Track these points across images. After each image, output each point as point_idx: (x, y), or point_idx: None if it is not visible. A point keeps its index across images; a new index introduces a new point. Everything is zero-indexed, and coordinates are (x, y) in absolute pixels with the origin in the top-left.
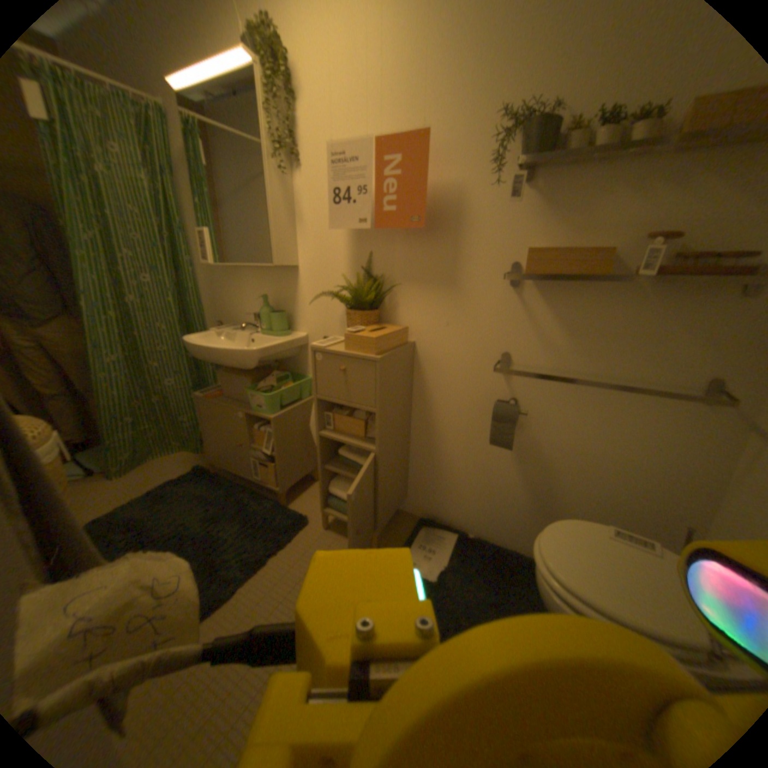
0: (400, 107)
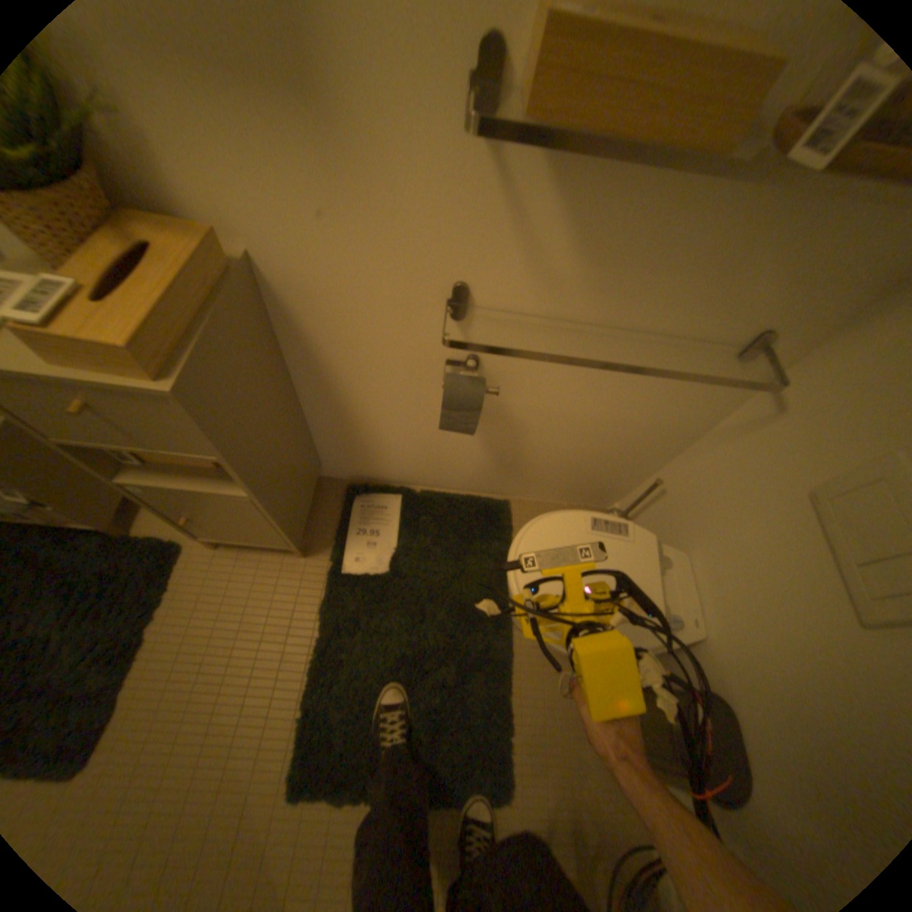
0: None
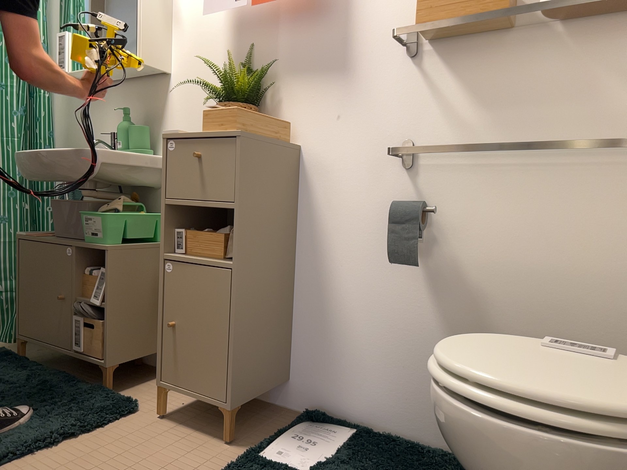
0: None
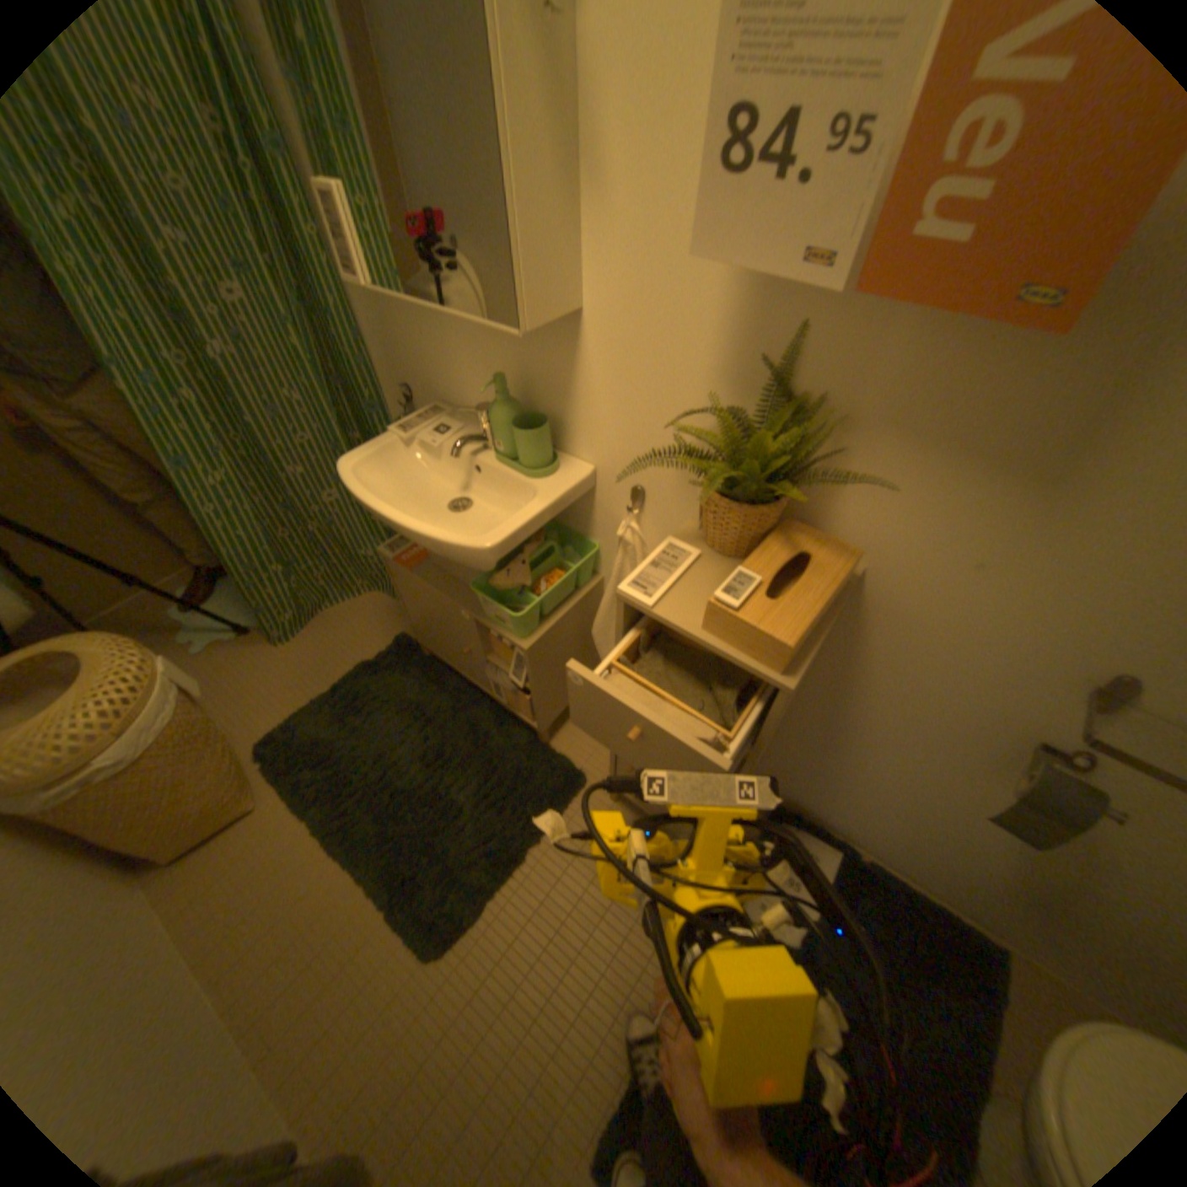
0: None
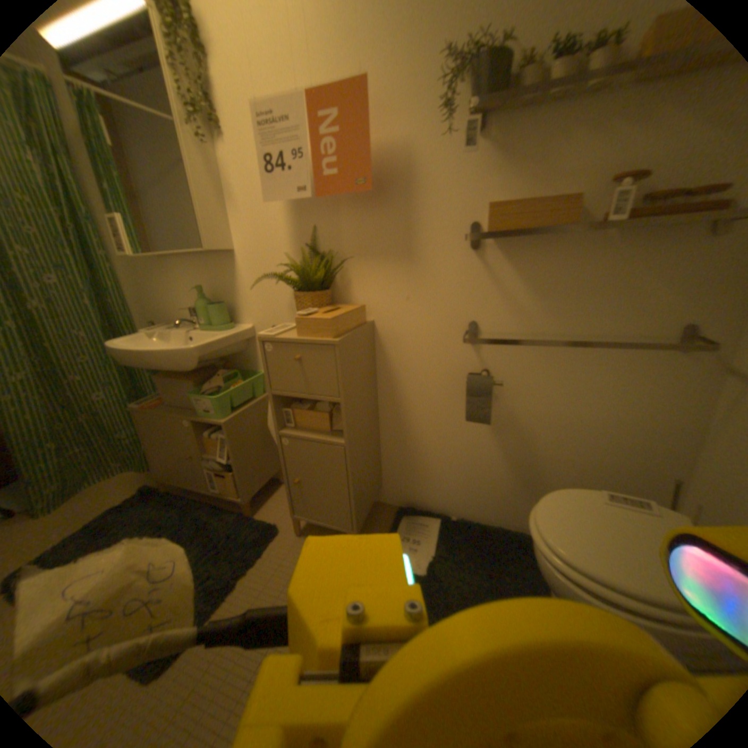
0: (331, 56)
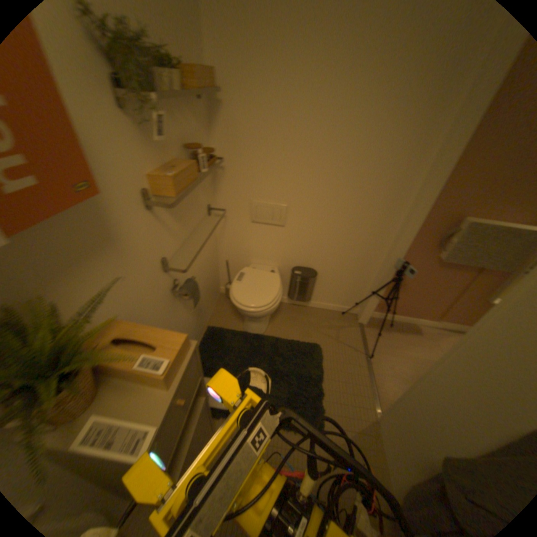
0: None
